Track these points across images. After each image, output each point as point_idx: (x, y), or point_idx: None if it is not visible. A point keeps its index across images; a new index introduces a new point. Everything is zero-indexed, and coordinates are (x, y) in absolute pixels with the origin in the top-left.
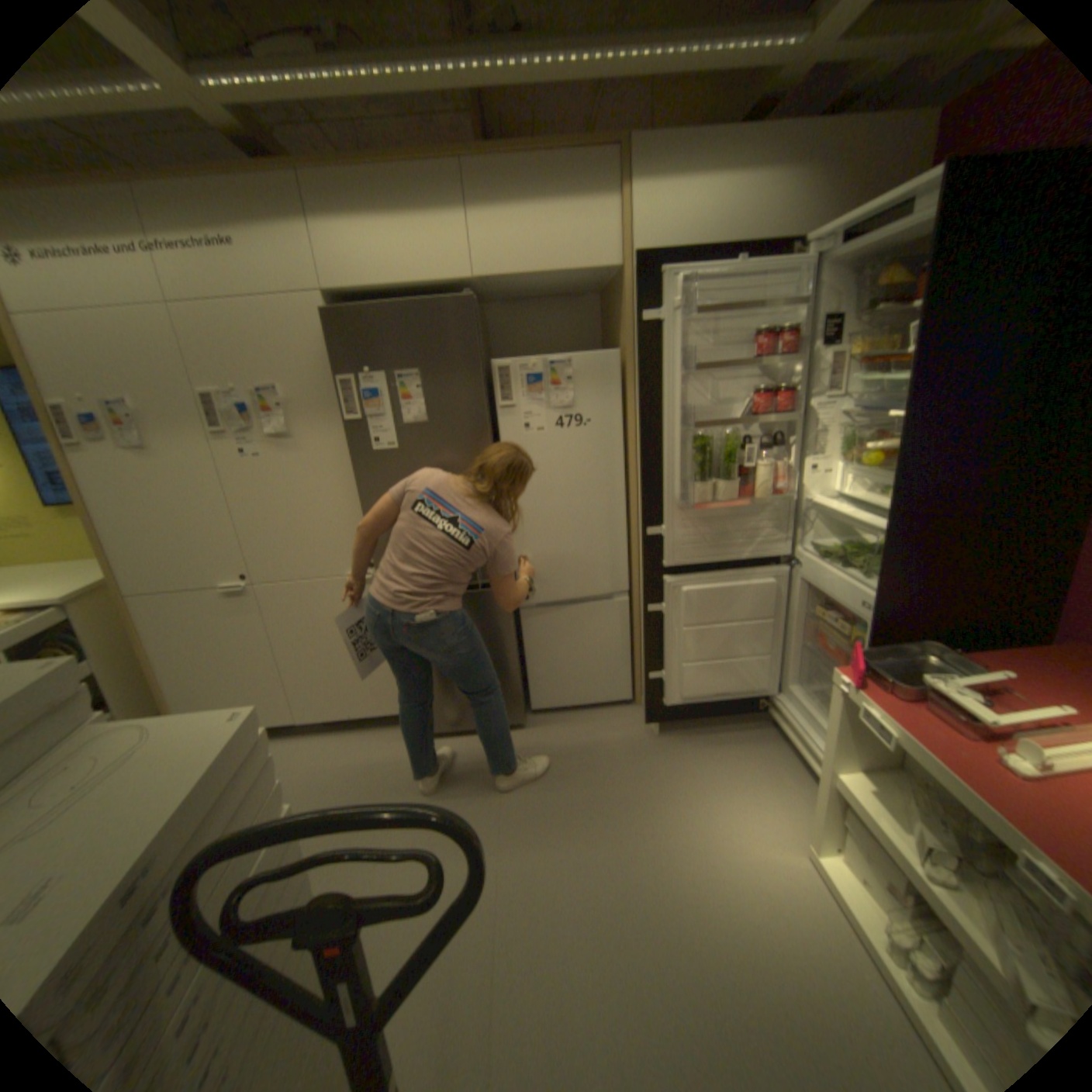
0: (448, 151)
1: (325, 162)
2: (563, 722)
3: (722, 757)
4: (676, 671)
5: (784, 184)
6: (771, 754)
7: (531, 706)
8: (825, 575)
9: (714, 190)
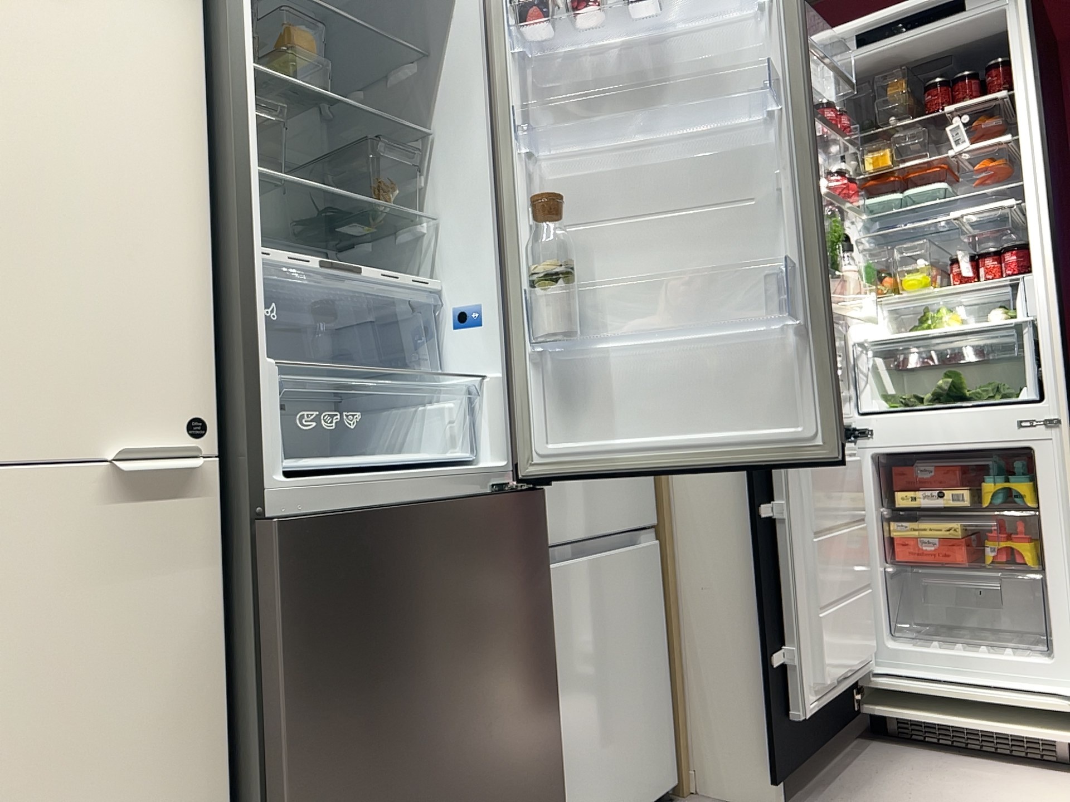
0: None
1: None
2: None
3: (896, 789)
4: (808, 633)
5: None
6: (924, 759)
7: None
8: (931, 421)
9: None
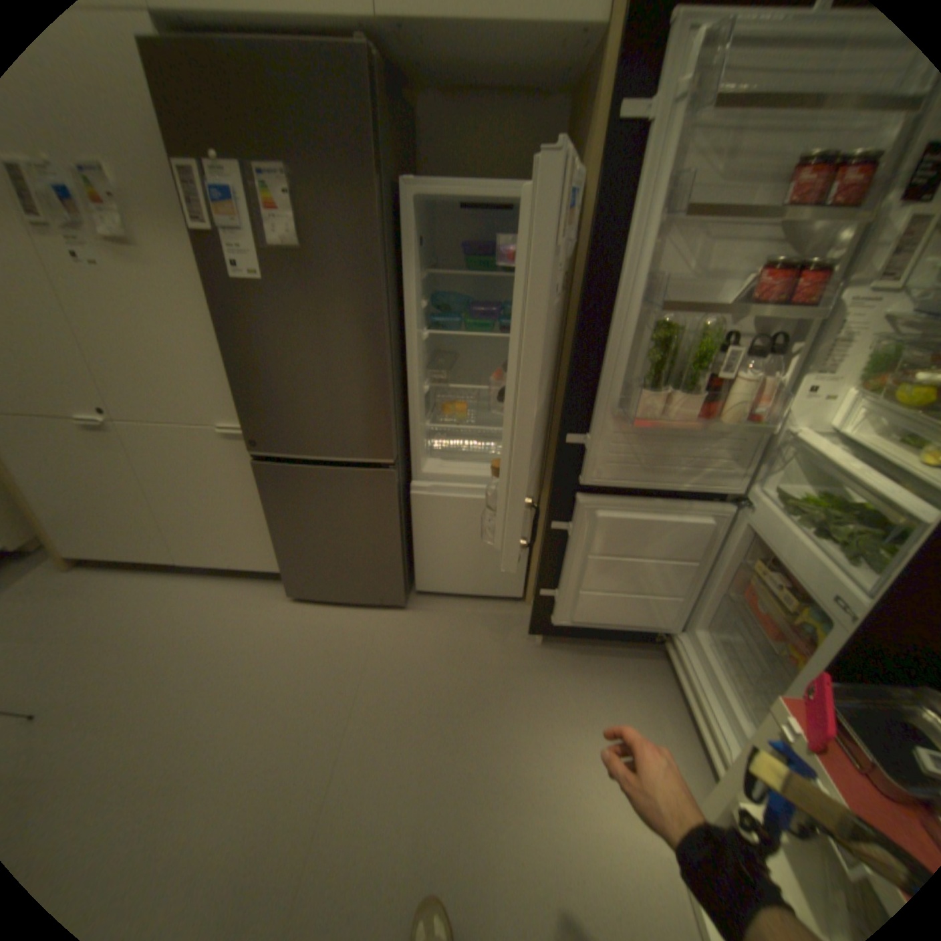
0: None
1: None
2: (446, 609)
3: (603, 686)
4: (572, 593)
5: None
6: (658, 692)
7: (417, 586)
8: (786, 536)
9: None
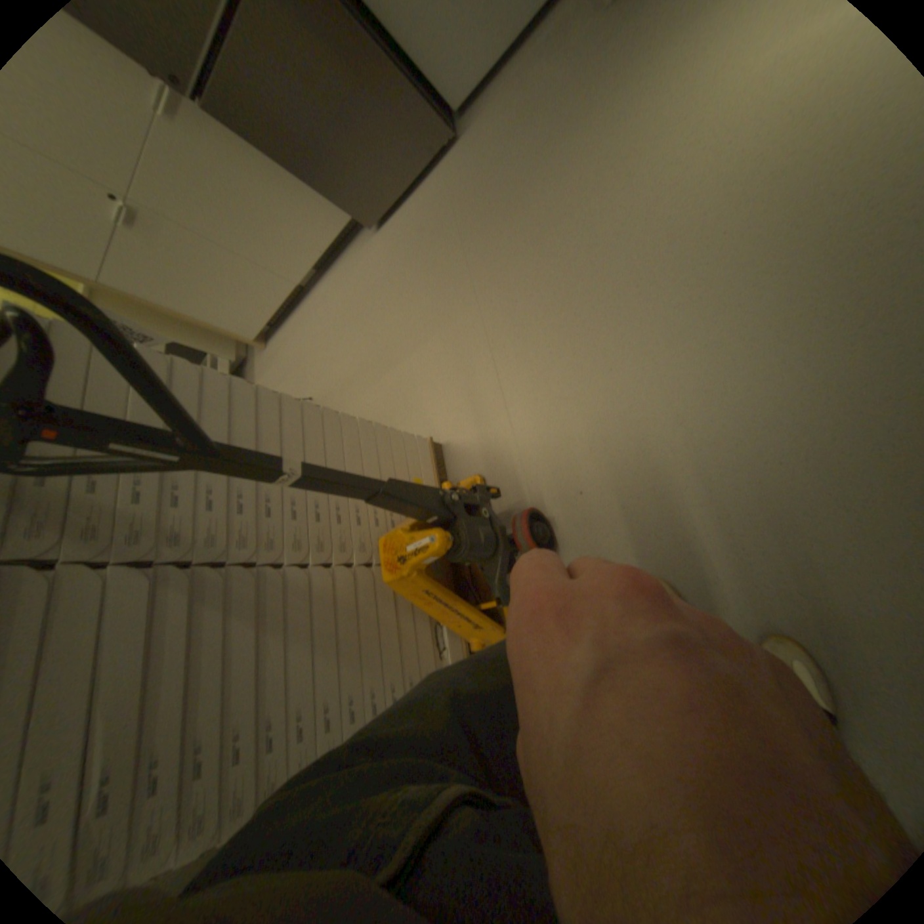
0: None
1: None
2: (493, 91)
3: None
4: None
5: None
6: None
7: (452, 103)
8: None
9: None
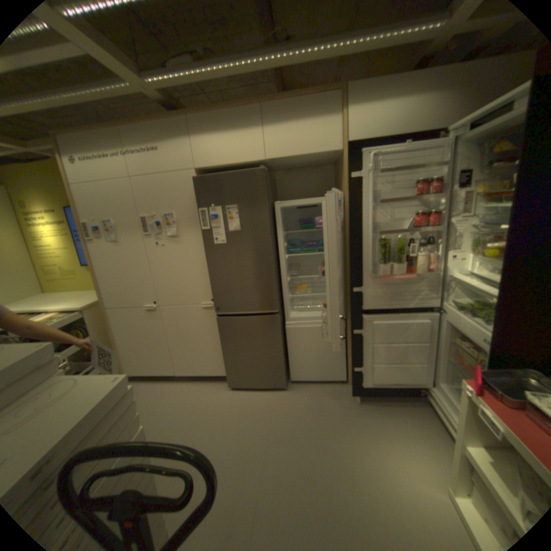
0: (255, 100)
1: (198, 110)
2: (307, 389)
3: (397, 422)
4: (370, 368)
5: (435, 101)
6: (428, 423)
7: (291, 378)
8: (461, 320)
9: (394, 107)
